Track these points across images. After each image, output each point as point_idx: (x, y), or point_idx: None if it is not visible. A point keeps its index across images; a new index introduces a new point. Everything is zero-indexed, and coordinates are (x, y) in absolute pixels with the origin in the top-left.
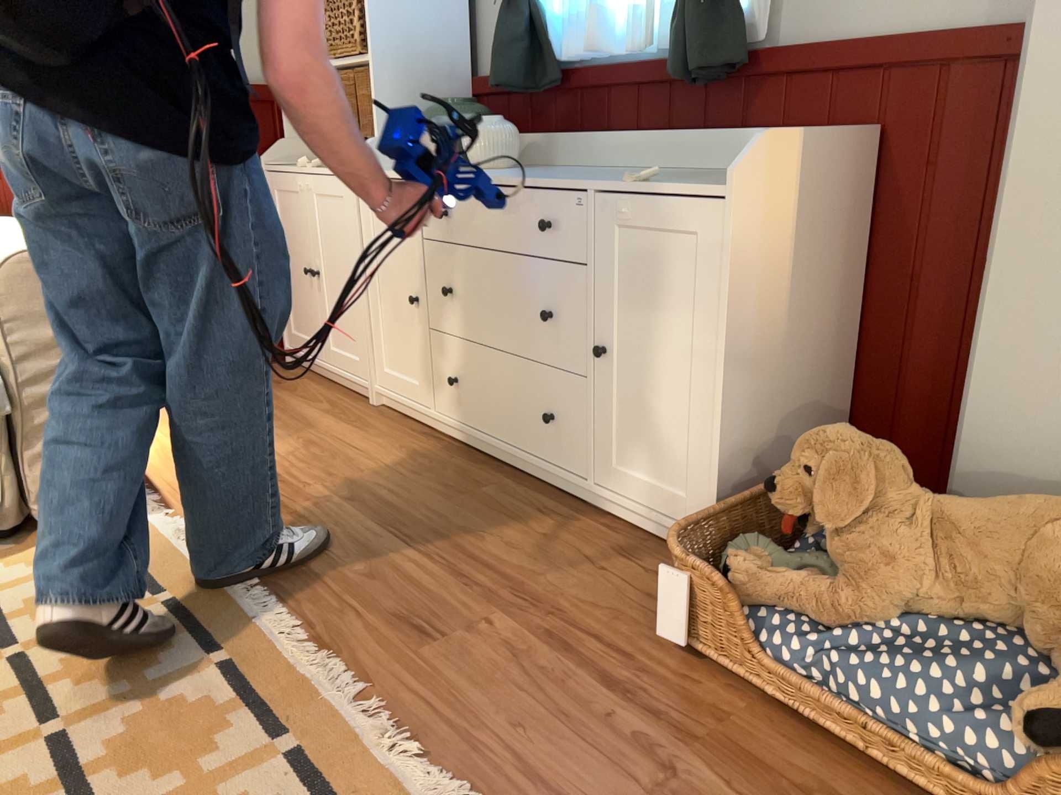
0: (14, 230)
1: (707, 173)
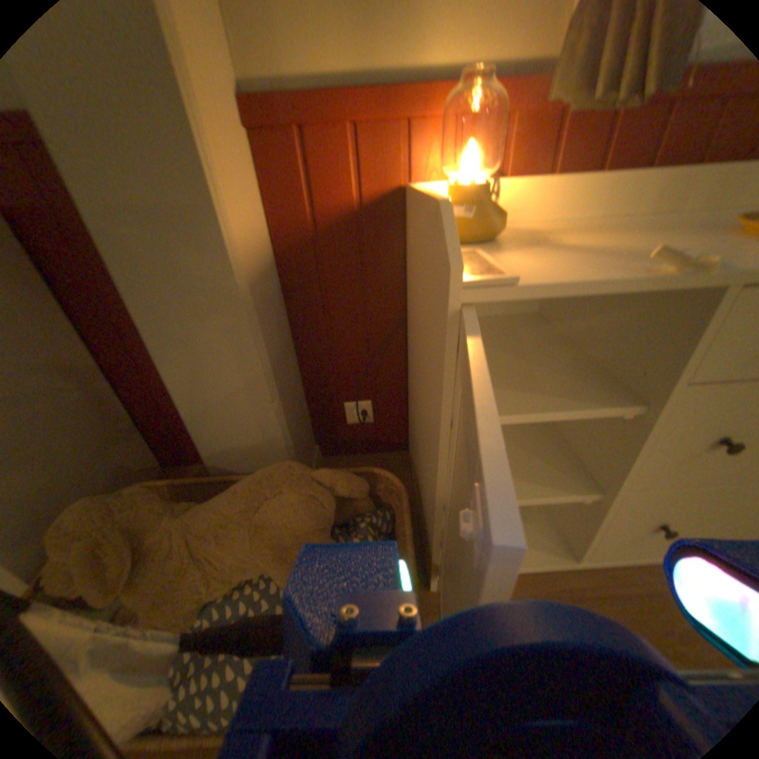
0: None
1: None
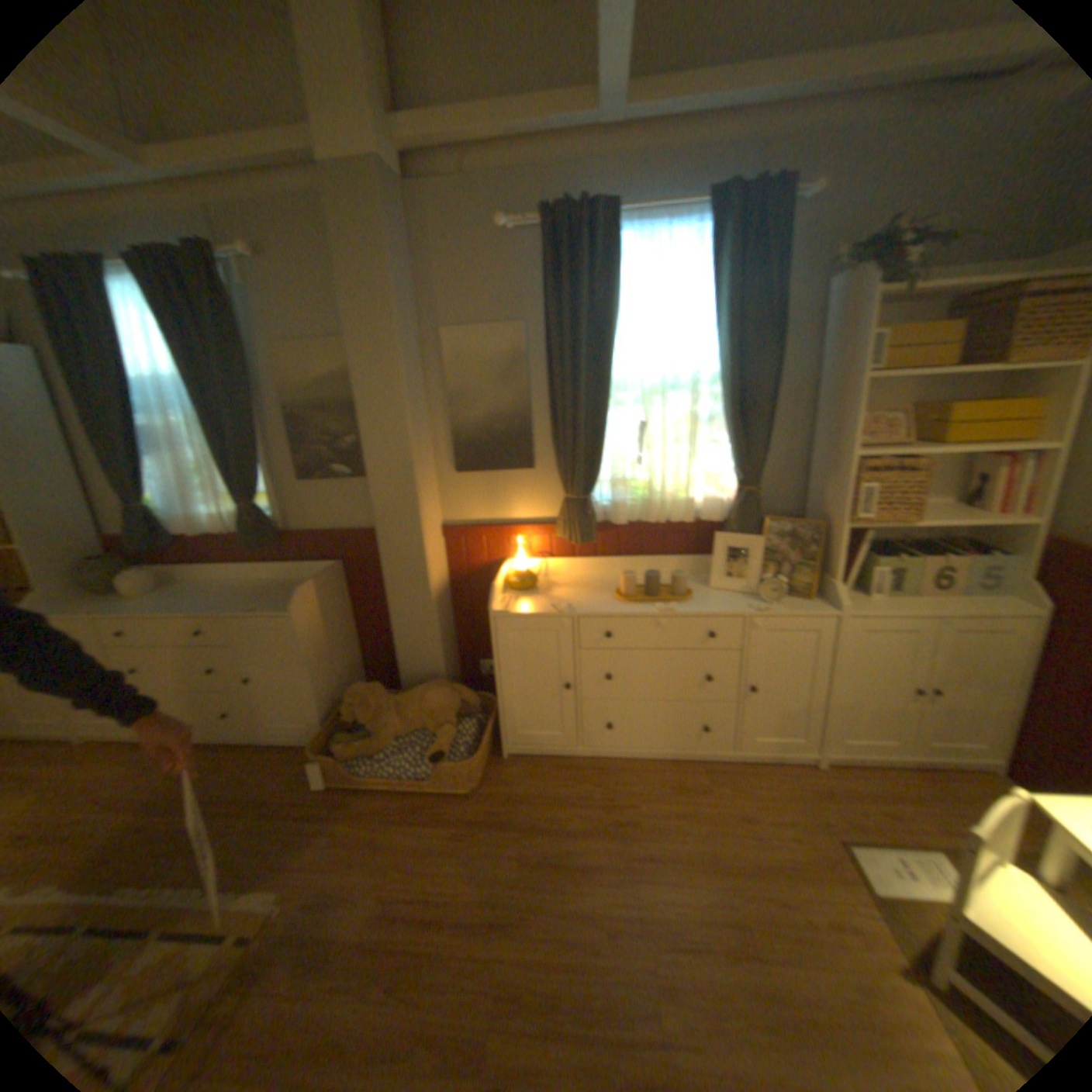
0: None
1: (274, 584)
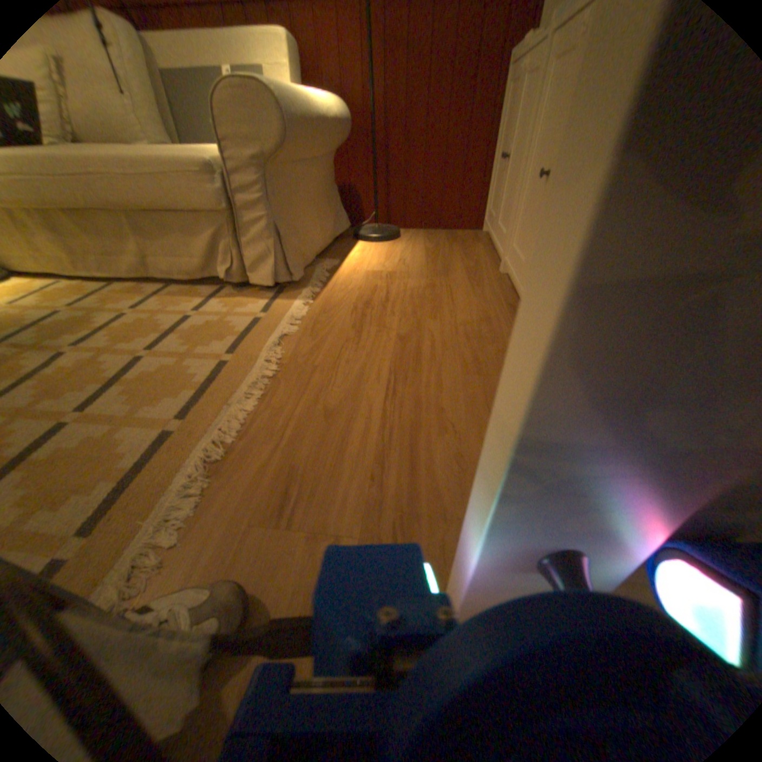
0: (293, 86)
1: None
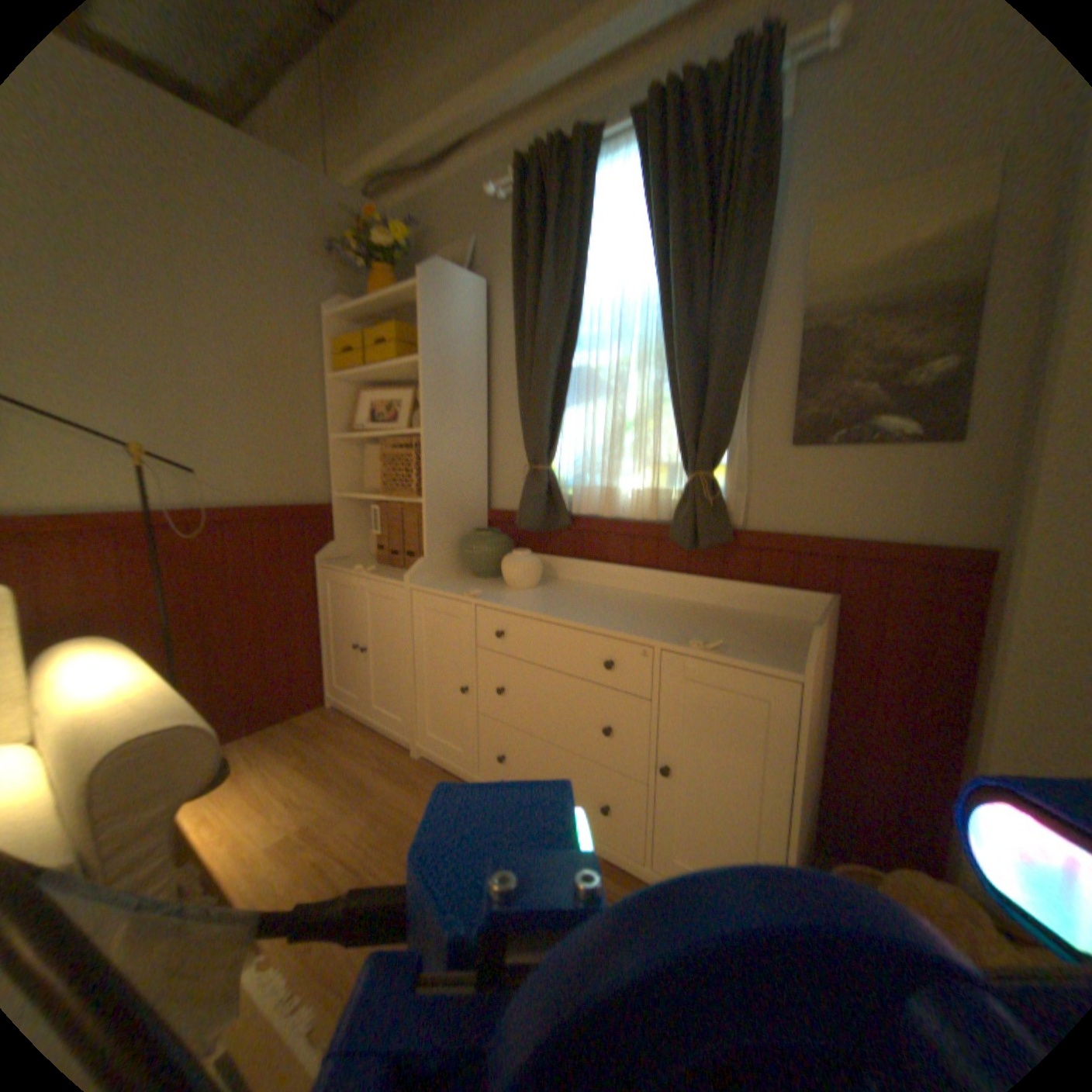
0: (102, 673)
1: (705, 609)
